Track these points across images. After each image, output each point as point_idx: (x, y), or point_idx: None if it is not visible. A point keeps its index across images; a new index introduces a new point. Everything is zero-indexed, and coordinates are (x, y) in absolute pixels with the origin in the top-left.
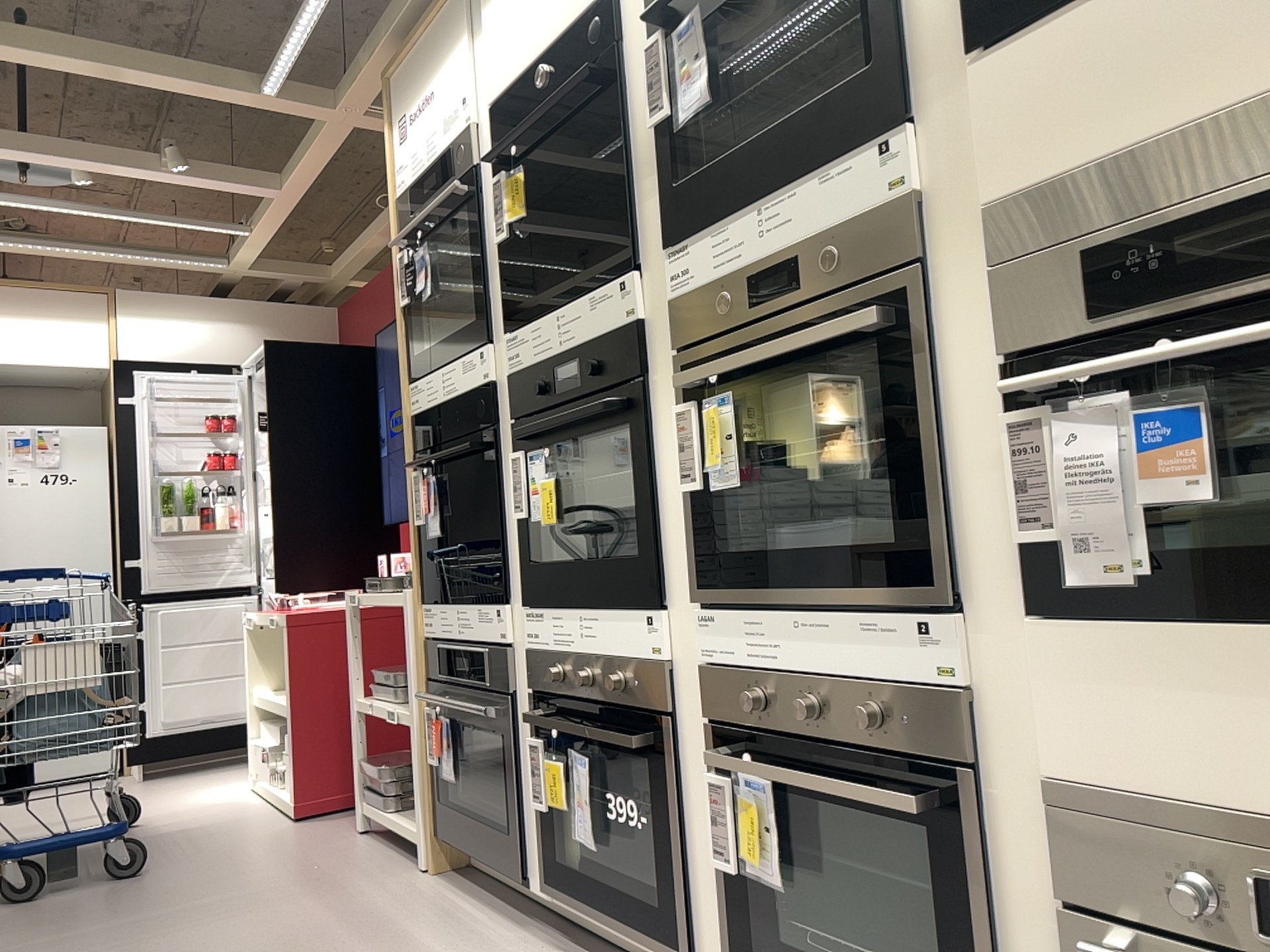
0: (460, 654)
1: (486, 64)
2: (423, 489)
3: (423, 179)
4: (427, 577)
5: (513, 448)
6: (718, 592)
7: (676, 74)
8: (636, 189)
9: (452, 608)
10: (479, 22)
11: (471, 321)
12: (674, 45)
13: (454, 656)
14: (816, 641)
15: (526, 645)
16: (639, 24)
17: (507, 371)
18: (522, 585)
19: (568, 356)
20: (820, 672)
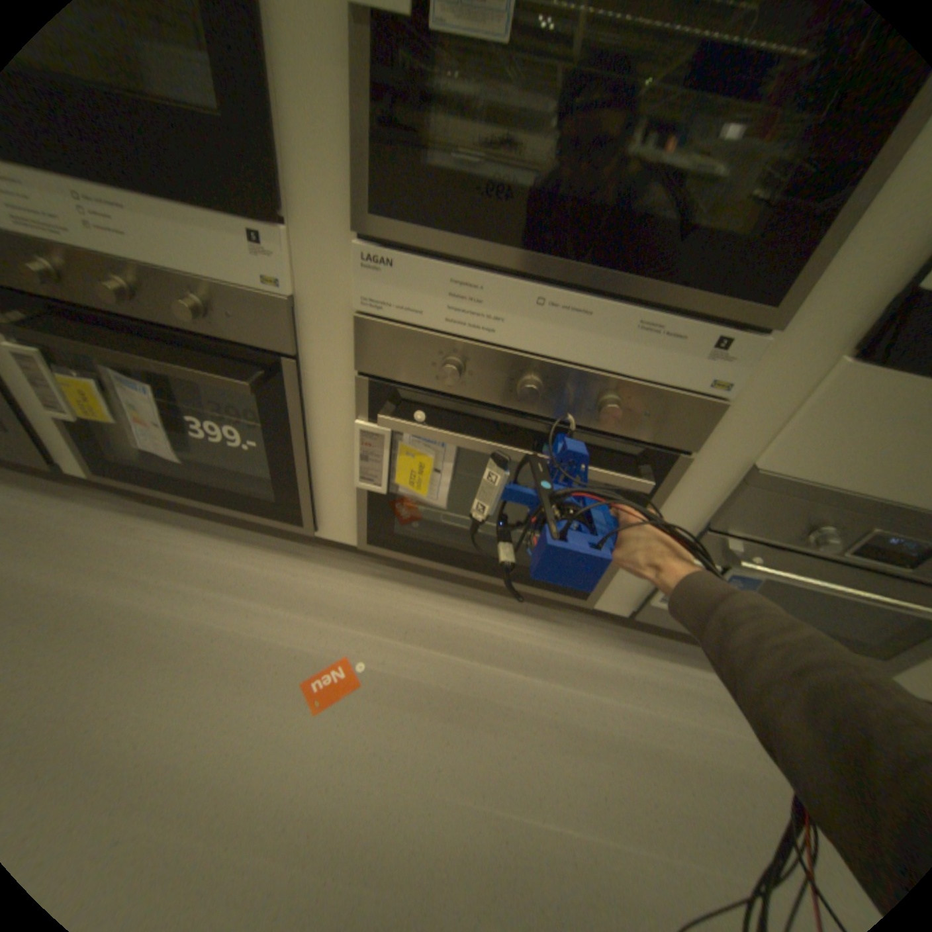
0: None
1: None
2: None
3: None
4: None
5: None
6: (412, 226)
7: None
8: None
9: None
10: None
11: None
12: None
13: None
14: (564, 323)
15: None
16: None
17: None
18: None
19: None
20: (554, 356)
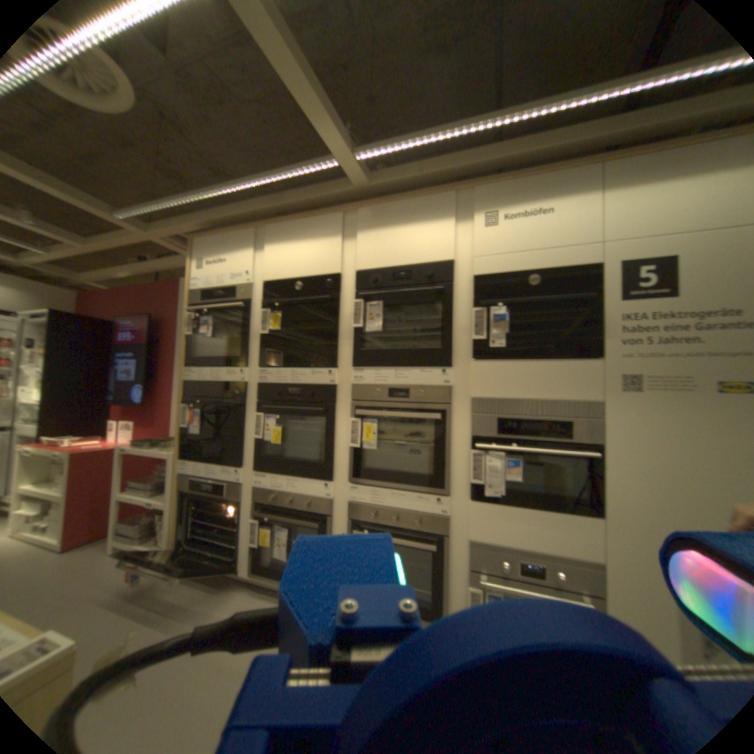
0: (205, 483)
1: (264, 265)
2: (189, 413)
3: (212, 290)
4: (182, 448)
5: (254, 410)
6: (360, 479)
7: (366, 315)
8: (339, 342)
9: (202, 464)
10: (260, 246)
11: (229, 352)
12: (367, 306)
13: (200, 484)
14: (398, 498)
15: (250, 484)
16: (352, 292)
17: (255, 380)
18: (251, 461)
19: (296, 386)
20: (398, 507)
